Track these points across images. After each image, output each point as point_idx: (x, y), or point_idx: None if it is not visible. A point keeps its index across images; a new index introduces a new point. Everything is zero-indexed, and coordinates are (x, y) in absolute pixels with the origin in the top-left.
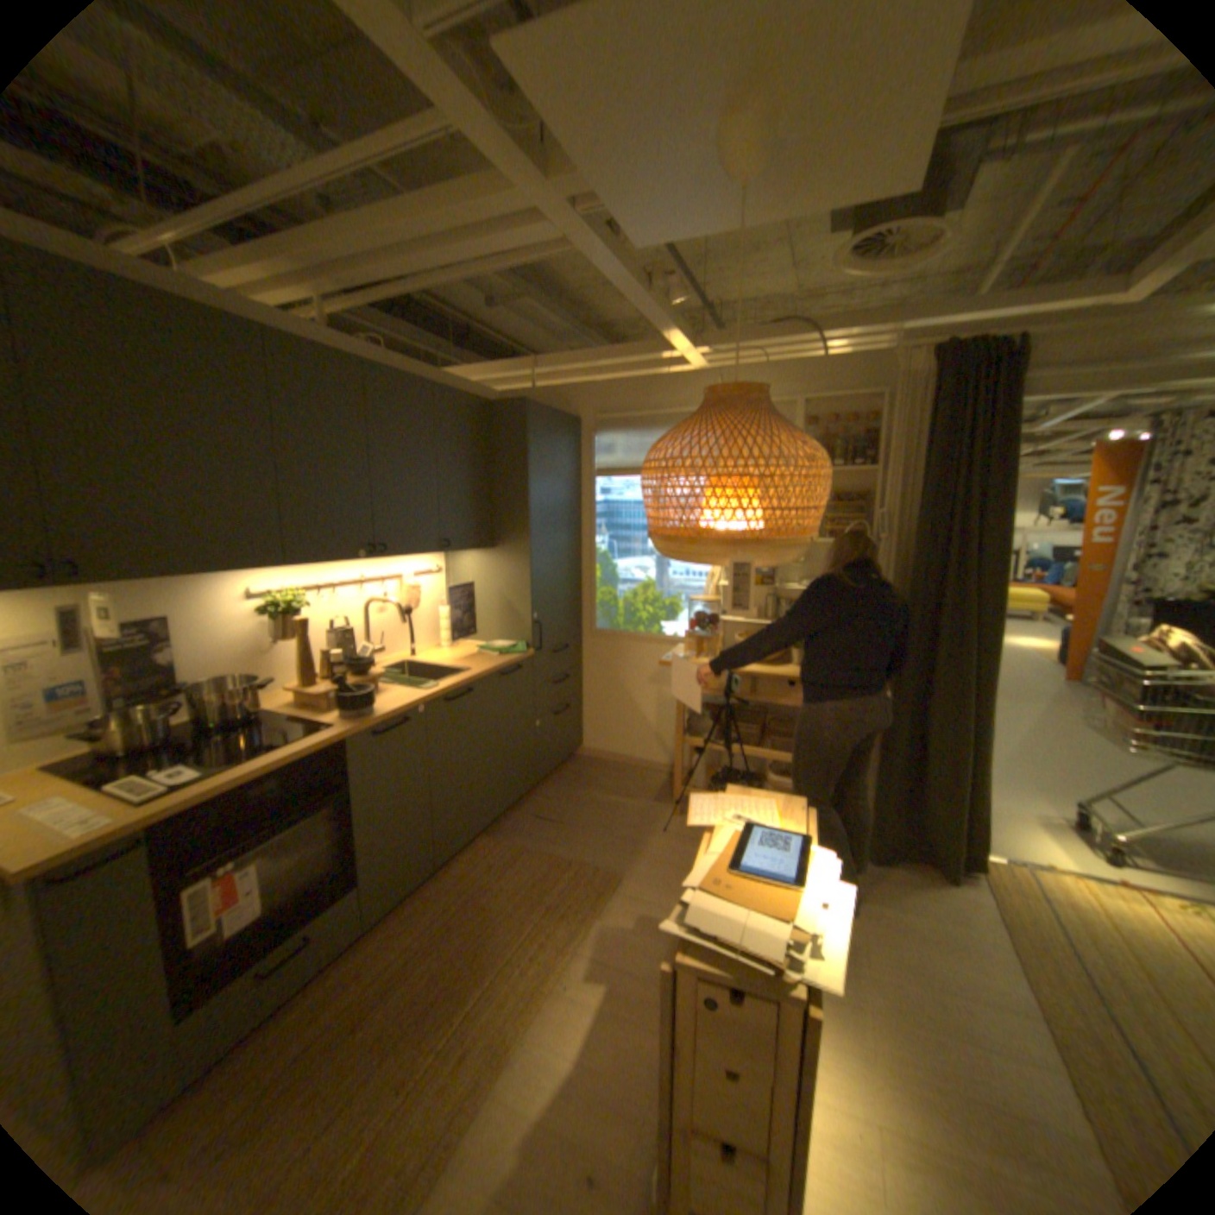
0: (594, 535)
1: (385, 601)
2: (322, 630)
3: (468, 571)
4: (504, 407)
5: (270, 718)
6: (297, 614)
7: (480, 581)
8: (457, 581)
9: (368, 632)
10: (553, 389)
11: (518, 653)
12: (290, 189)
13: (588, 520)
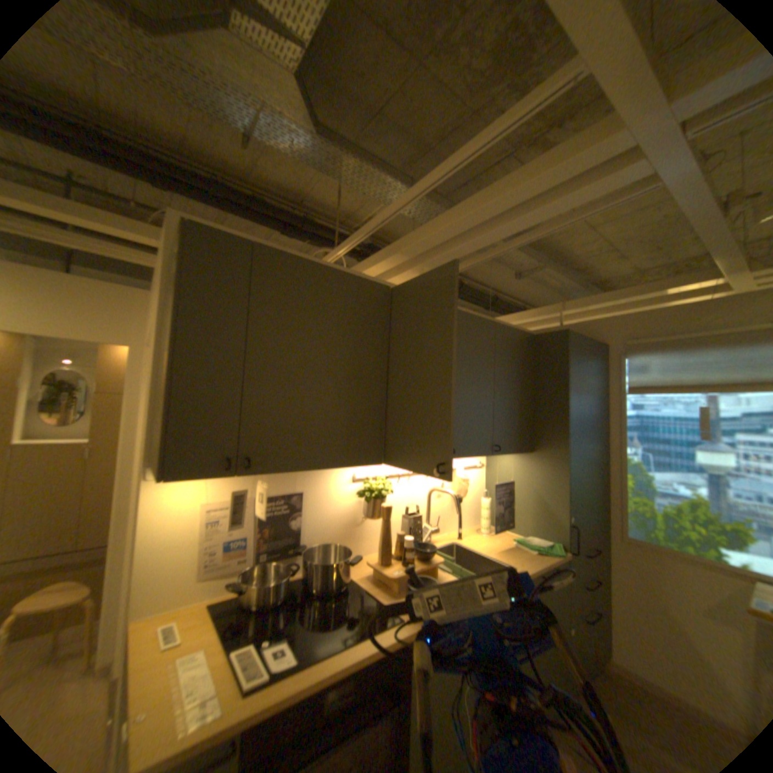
0: (627, 446)
1: (446, 491)
2: (399, 511)
3: (507, 469)
4: (548, 337)
5: (356, 589)
6: (384, 497)
7: (518, 479)
8: (500, 478)
9: (430, 514)
10: (581, 323)
11: (558, 555)
12: (424, 188)
13: (618, 431)
